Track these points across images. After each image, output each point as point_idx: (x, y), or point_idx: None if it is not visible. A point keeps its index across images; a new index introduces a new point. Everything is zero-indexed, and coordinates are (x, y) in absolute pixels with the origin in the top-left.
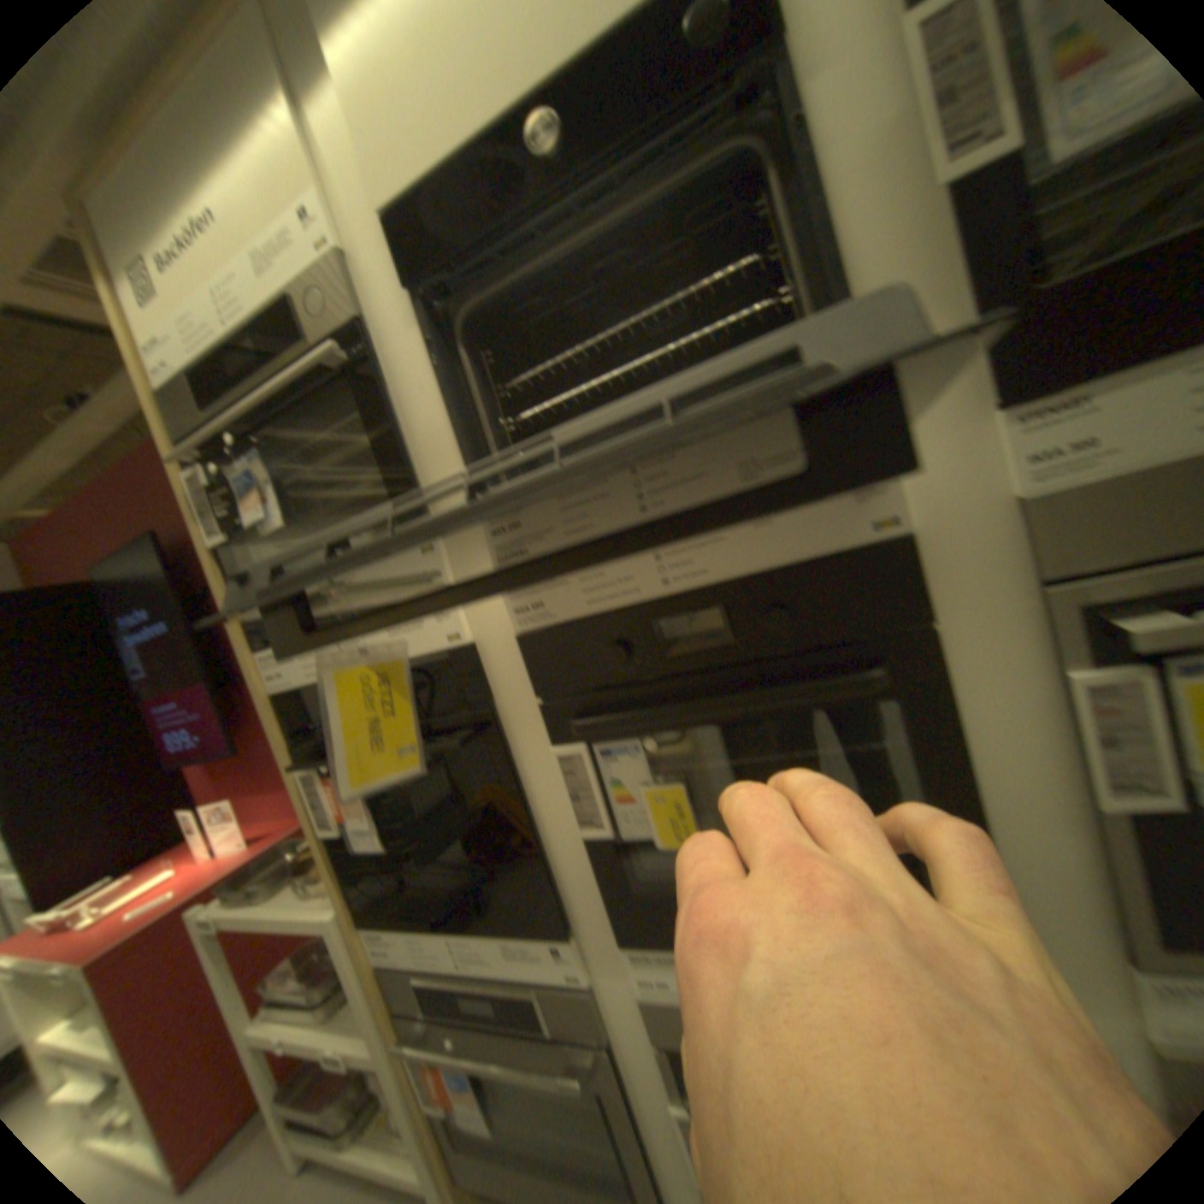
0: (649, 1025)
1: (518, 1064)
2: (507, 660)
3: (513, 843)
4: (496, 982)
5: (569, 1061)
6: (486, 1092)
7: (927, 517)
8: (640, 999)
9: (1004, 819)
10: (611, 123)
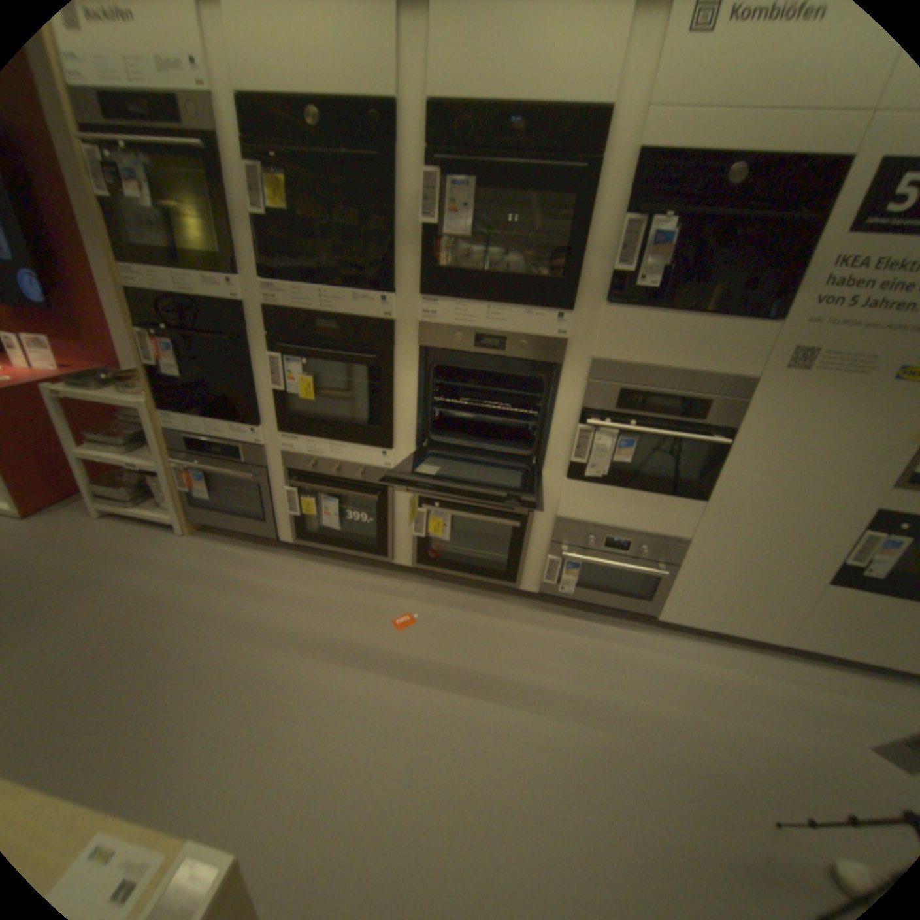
0: (283, 460)
1: (228, 470)
2: (255, 314)
3: (243, 387)
4: (224, 441)
5: (250, 471)
6: (210, 487)
7: (399, 318)
8: (282, 450)
9: (398, 410)
10: (338, 132)
